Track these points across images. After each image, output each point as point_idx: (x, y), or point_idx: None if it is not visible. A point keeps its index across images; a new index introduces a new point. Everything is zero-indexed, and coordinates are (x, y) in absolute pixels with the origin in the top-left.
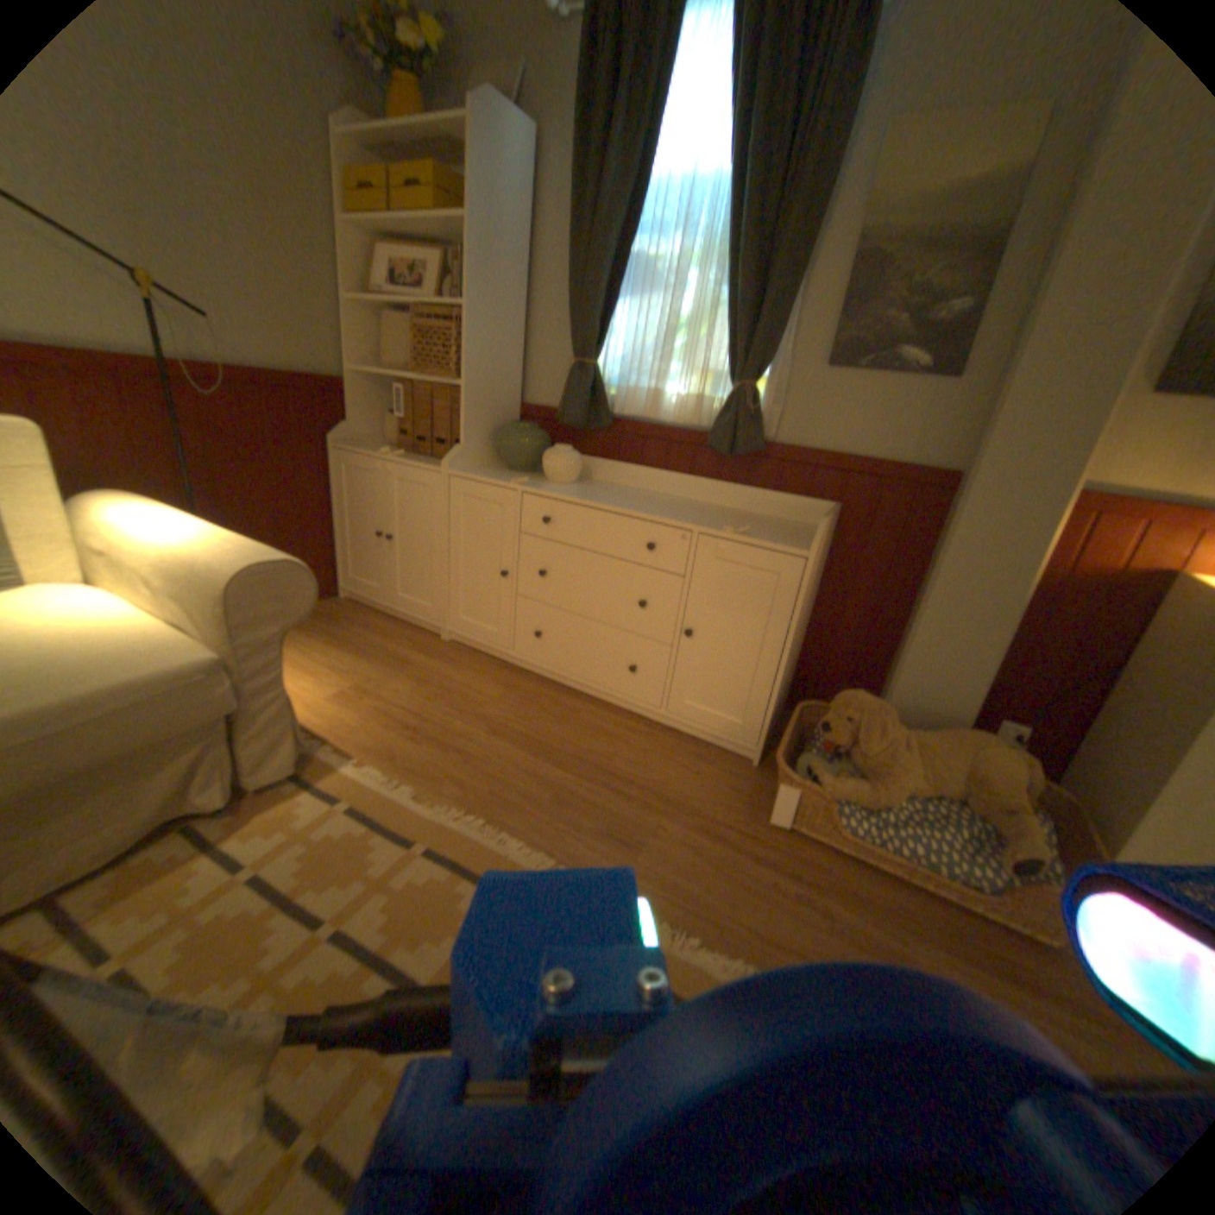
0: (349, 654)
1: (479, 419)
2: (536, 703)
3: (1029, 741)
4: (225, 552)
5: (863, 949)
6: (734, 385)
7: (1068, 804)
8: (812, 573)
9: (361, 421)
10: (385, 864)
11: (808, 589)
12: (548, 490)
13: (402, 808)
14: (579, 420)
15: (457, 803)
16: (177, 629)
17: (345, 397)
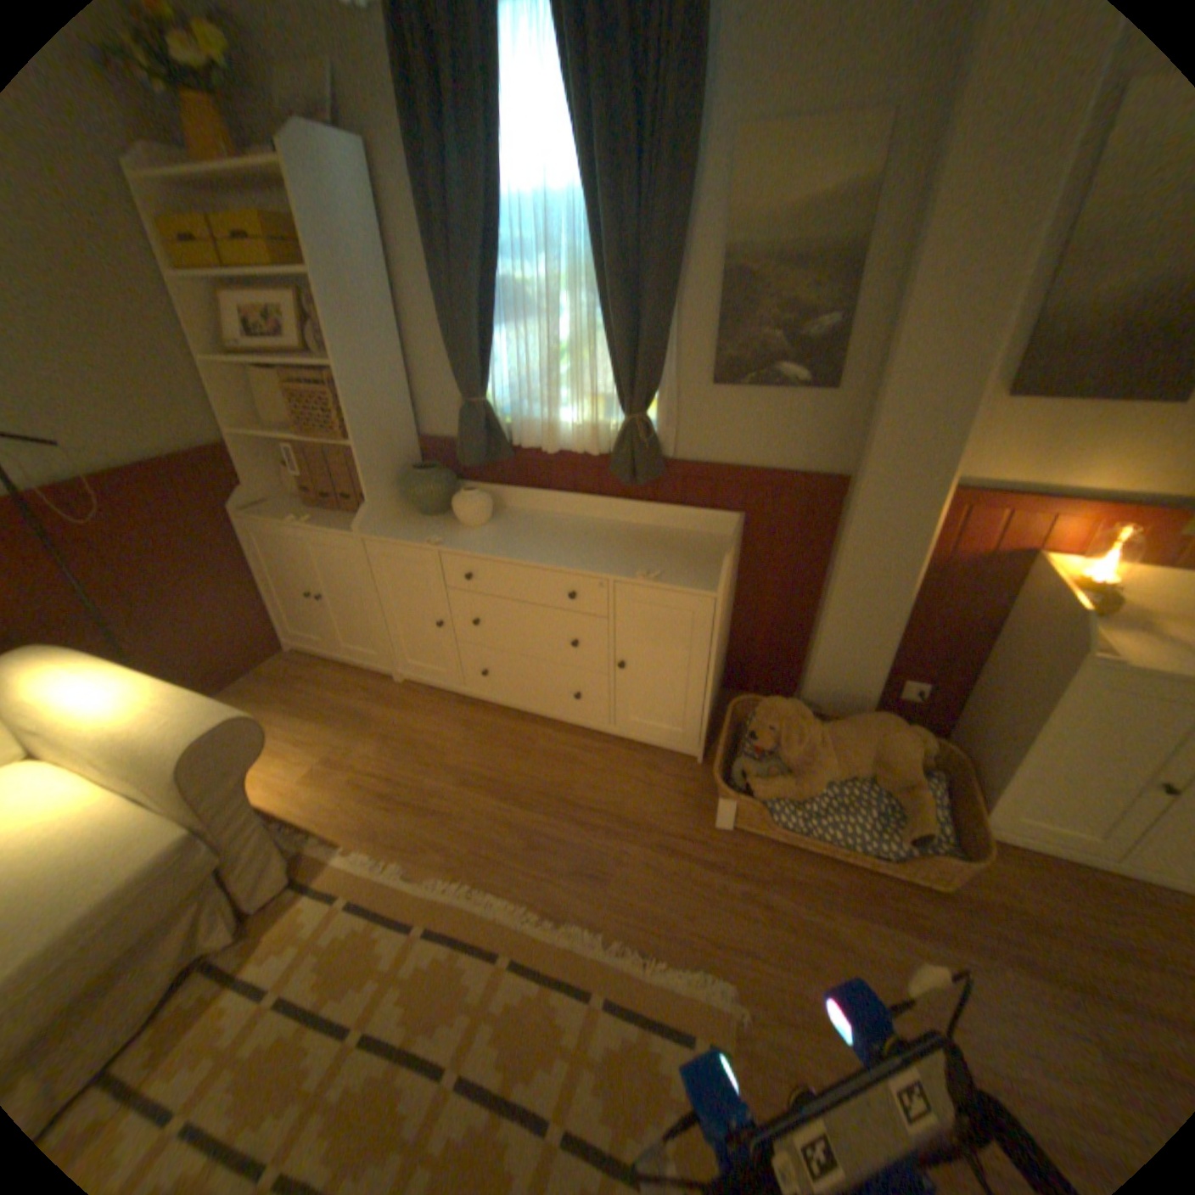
0: (309, 721)
1: (379, 471)
2: (496, 738)
3: (927, 701)
4: (162, 727)
5: (797, 931)
6: (625, 415)
7: (958, 758)
8: (723, 605)
9: (257, 479)
10: (390, 953)
11: (721, 618)
12: (464, 543)
13: (394, 890)
14: (481, 460)
15: (442, 870)
16: (139, 804)
17: (233, 460)
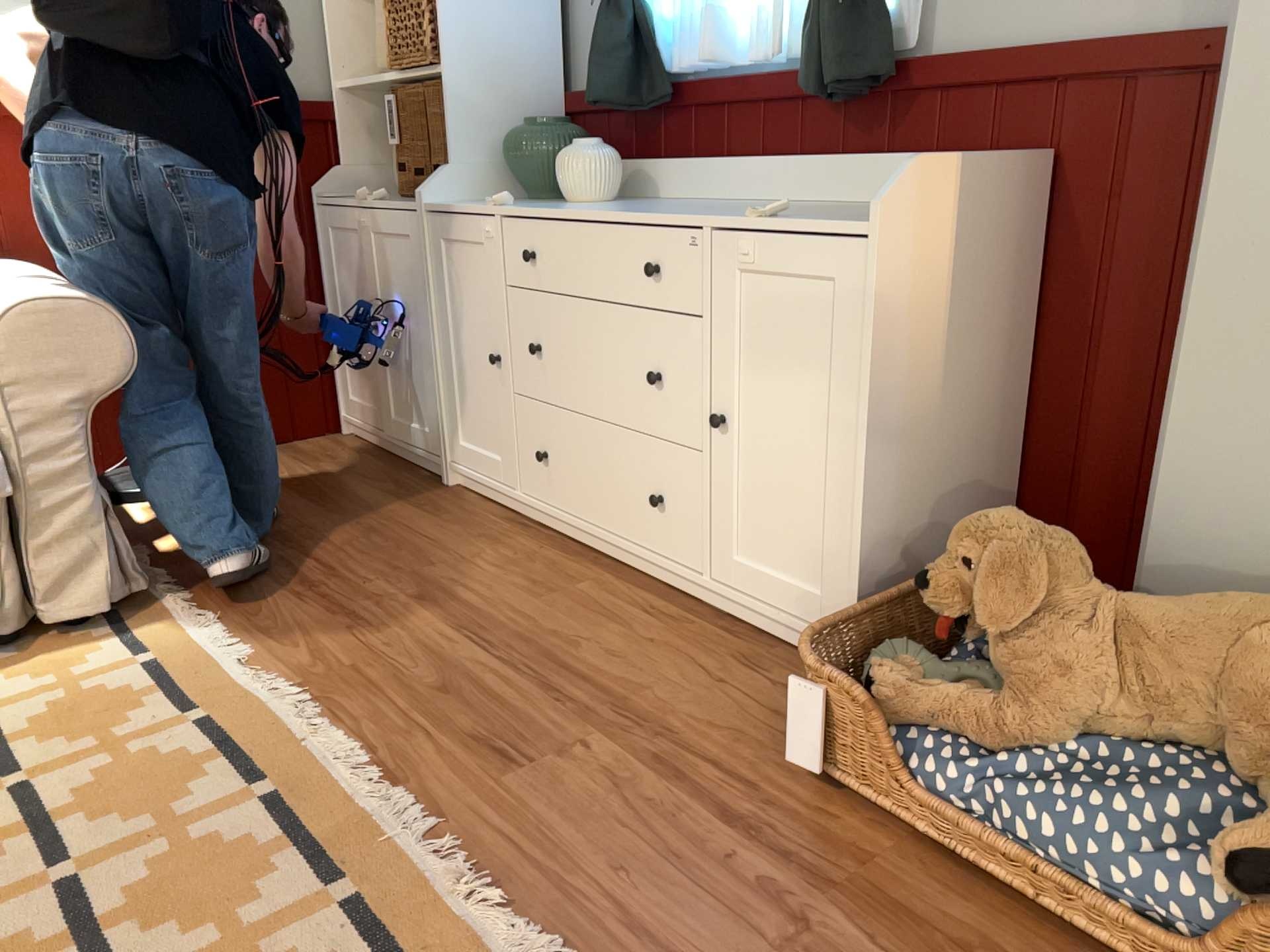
0: (302, 496)
1: (480, 125)
2: (520, 566)
3: None
4: (24, 294)
5: None
6: None
7: None
8: (898, 270)
9: (363, 166)
10: (145, 723)
11: (895, 304)
12: (538, 208)
13: (218, 667)
14: (611, 96)
15: (298, 671)
16: None
17: (339, 133)
